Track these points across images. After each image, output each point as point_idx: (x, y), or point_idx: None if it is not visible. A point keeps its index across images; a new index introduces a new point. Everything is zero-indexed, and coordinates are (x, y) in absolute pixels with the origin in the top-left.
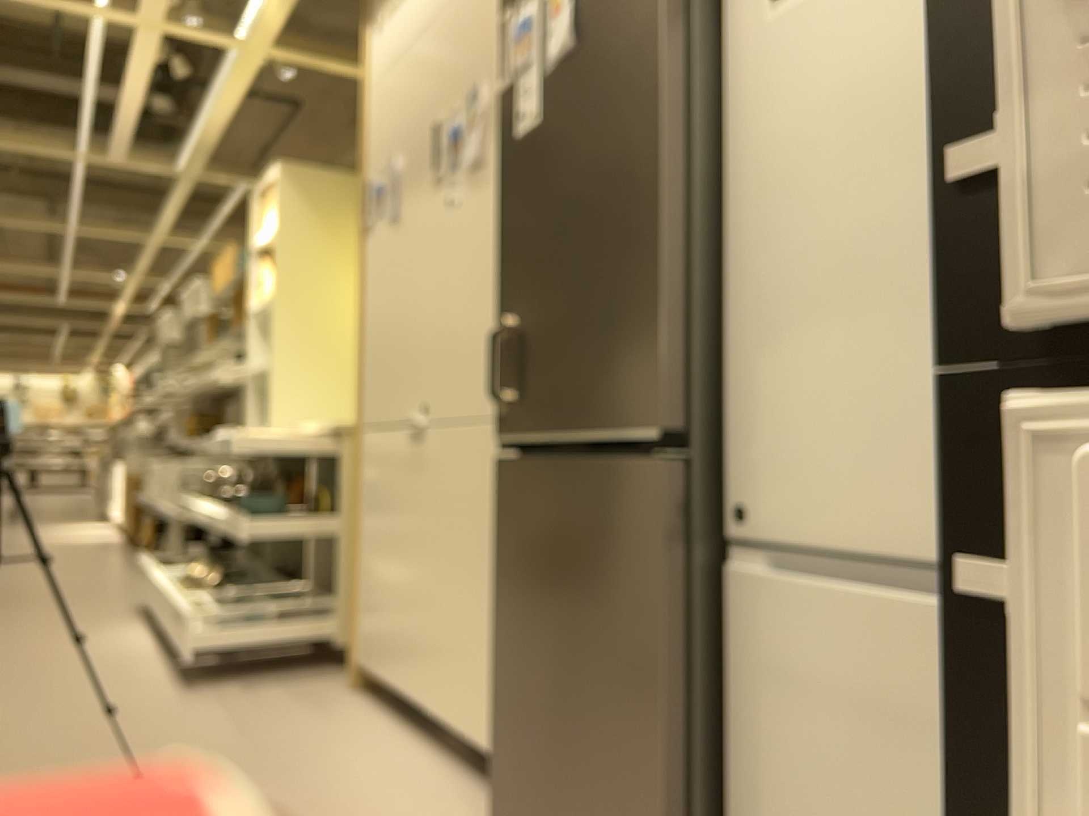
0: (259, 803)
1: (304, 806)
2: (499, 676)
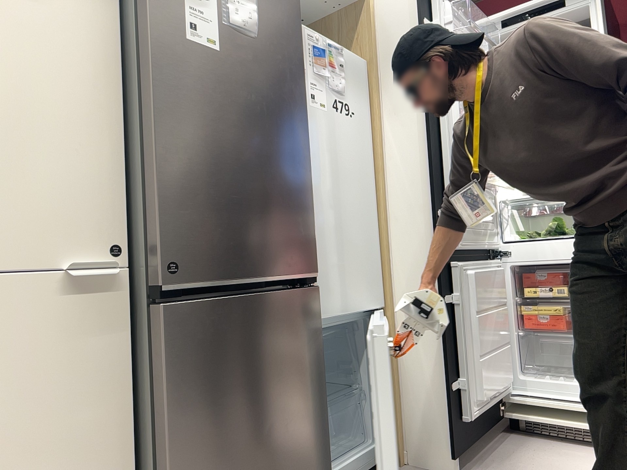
0: None
1: None
2: None
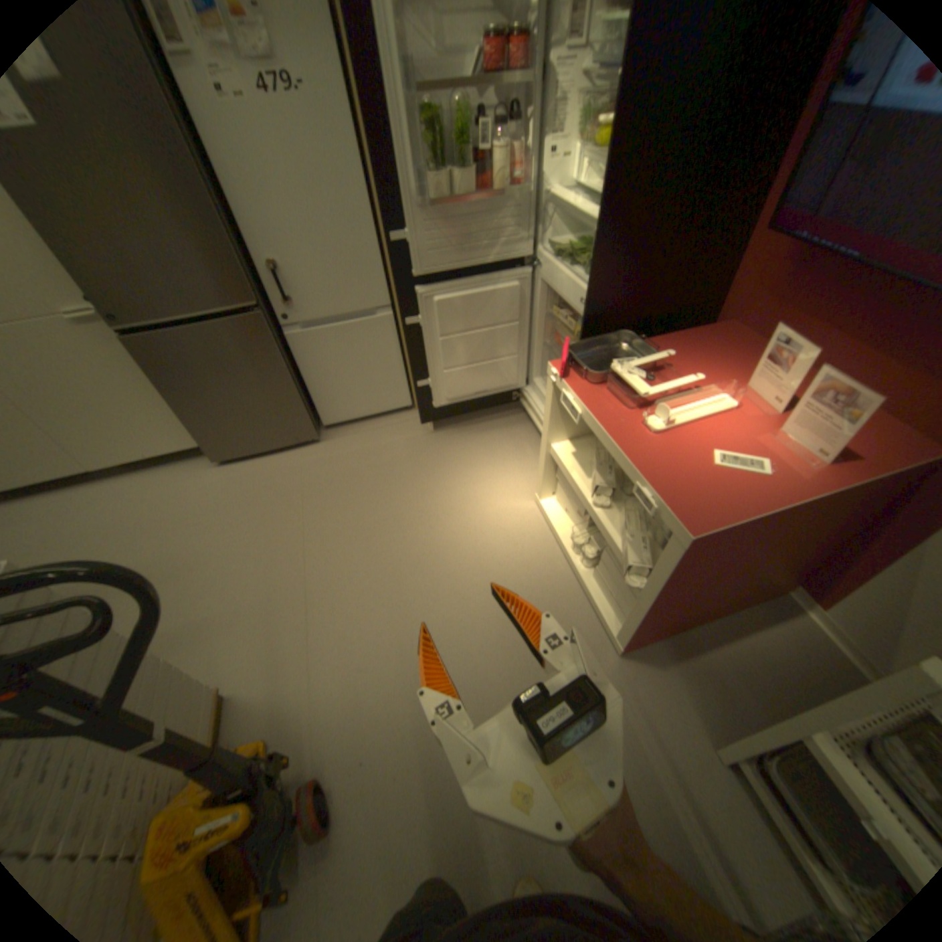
0: (106, 544)
1: (126, 526)
2: (185, 418)
